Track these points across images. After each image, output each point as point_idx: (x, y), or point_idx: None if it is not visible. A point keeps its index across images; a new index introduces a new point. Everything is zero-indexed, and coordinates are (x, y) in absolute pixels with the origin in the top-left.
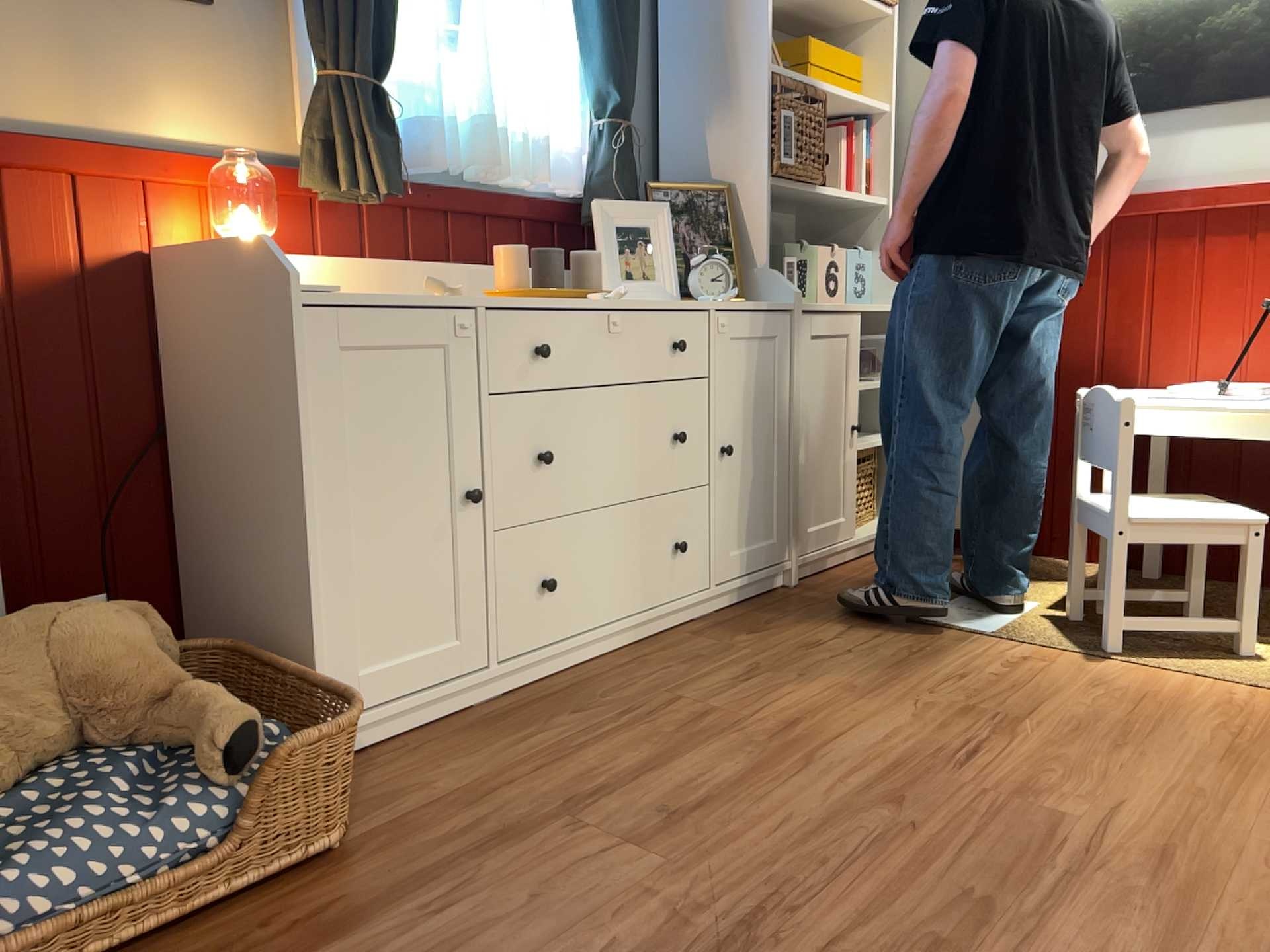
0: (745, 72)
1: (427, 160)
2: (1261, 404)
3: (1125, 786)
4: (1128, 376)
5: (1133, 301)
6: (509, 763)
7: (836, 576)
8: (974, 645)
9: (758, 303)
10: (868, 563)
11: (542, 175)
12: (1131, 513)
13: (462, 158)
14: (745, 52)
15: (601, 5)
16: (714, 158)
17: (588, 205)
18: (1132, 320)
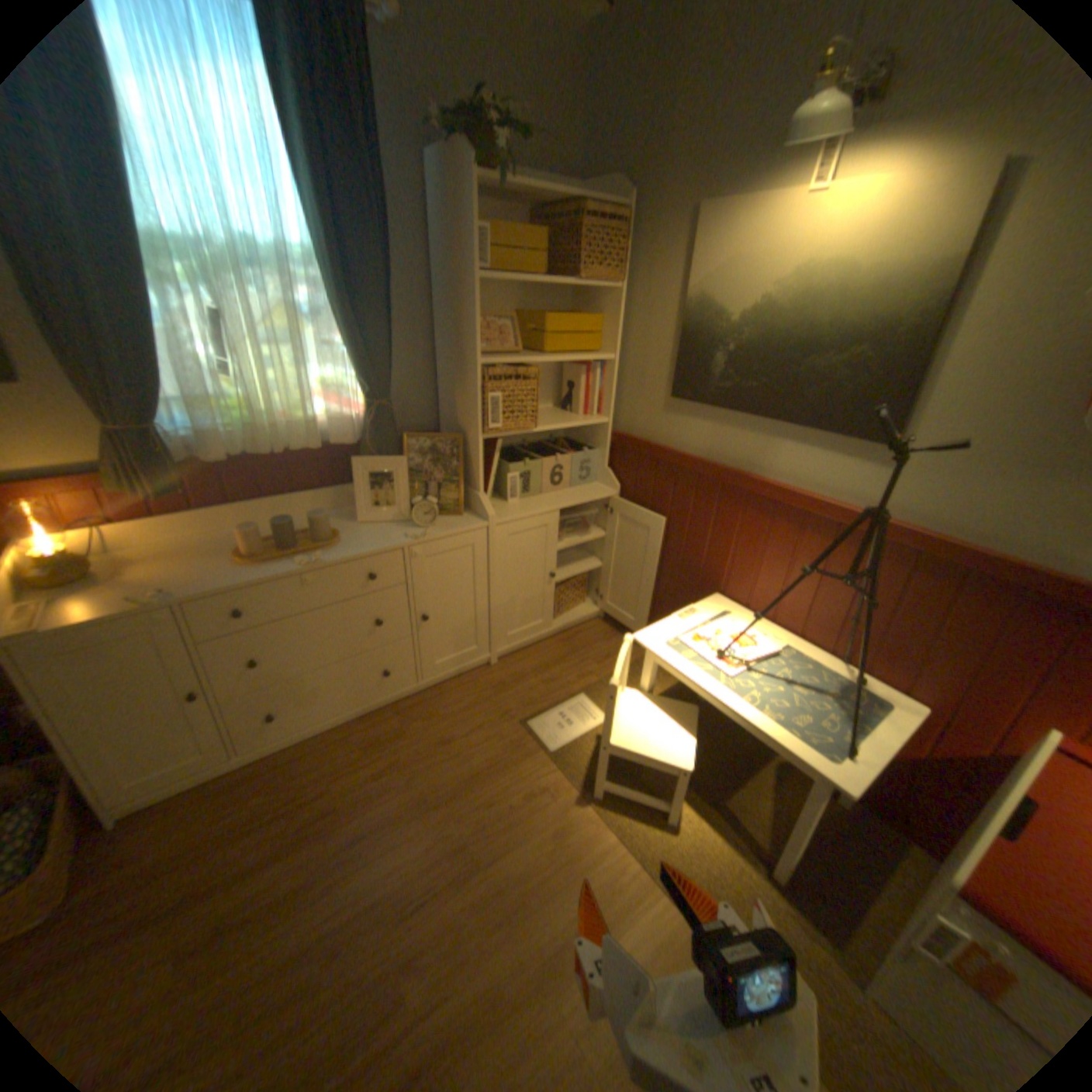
0: (468, 362)
1: (209, 457)
2: (733, 682)
3: (467, 977)
4: (717, 584)
5: (727, 541)
6: (196, 843)
7: (526, 657)
8: (529, 766)
9: (464, 522)
10: (557, 642)
11: (312, 446)
12: (617, 737)
13: (249, 443)
14: (468, 348)
15: (344, 328)
16: (458, 412)
17: (363, 450)
18: (724, 552)
